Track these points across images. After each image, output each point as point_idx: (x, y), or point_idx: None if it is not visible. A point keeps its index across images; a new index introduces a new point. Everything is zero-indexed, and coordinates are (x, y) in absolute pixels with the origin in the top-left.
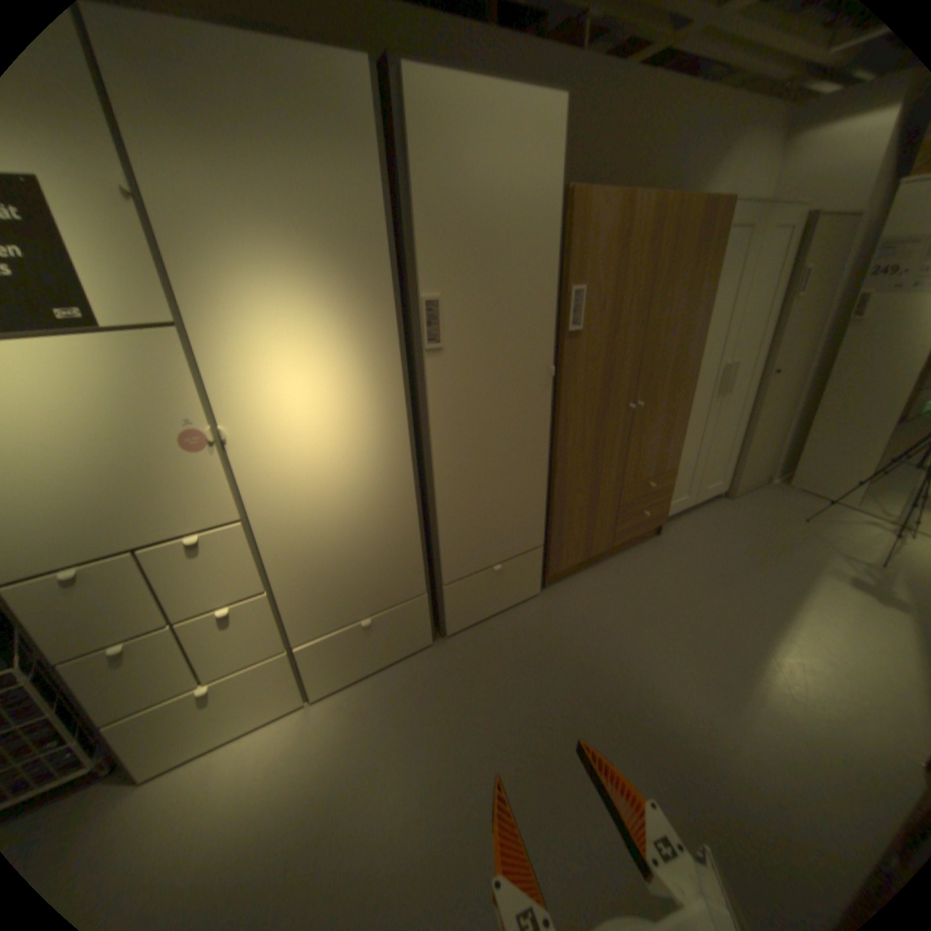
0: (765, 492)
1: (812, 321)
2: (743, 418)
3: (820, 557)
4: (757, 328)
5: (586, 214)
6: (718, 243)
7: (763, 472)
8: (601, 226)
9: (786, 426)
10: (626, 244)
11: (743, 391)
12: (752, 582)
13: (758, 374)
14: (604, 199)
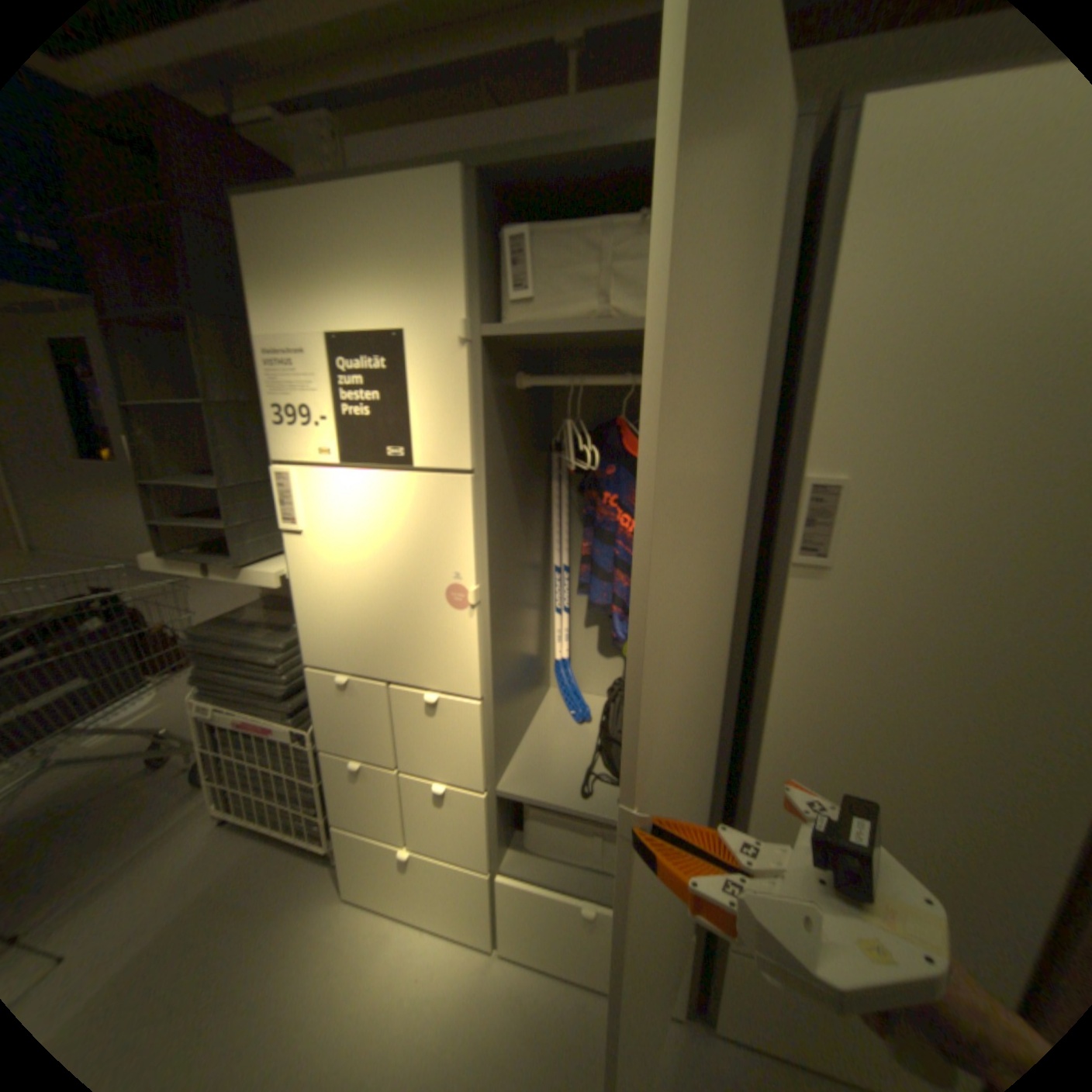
0: None
1: None
2: None
3: None
4: None
5: None
6: None
7: None
8: None
9: None
10: None
11: None
12: None
13: None
14: None
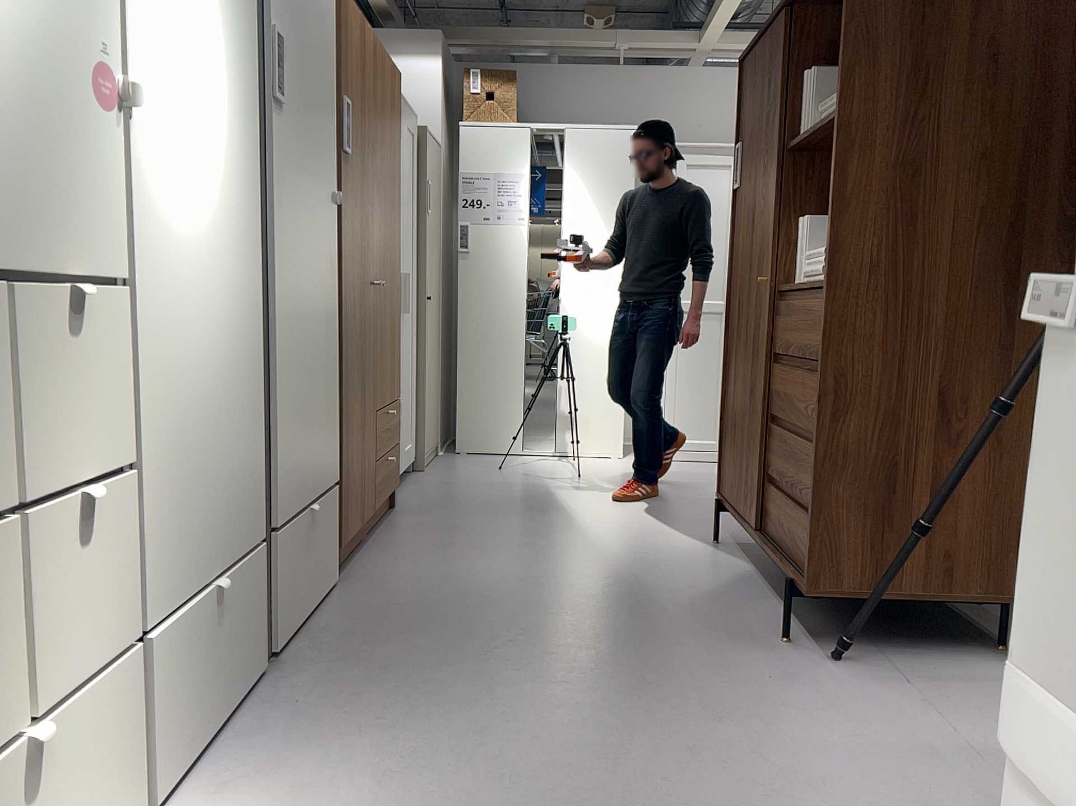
0: (441, 461)
1: (435, 246)
2: (413, 354)
3: (537, 483)
4: (409, 238)
5: (346, 19)
6: (398, 115)
7: (433, 435)
8: (352, 41)
9: (437, 374)
10: (363, 73)
11: (409, 316)
12: (516, 509)
13: (415, 297)
14: (352, 12)
